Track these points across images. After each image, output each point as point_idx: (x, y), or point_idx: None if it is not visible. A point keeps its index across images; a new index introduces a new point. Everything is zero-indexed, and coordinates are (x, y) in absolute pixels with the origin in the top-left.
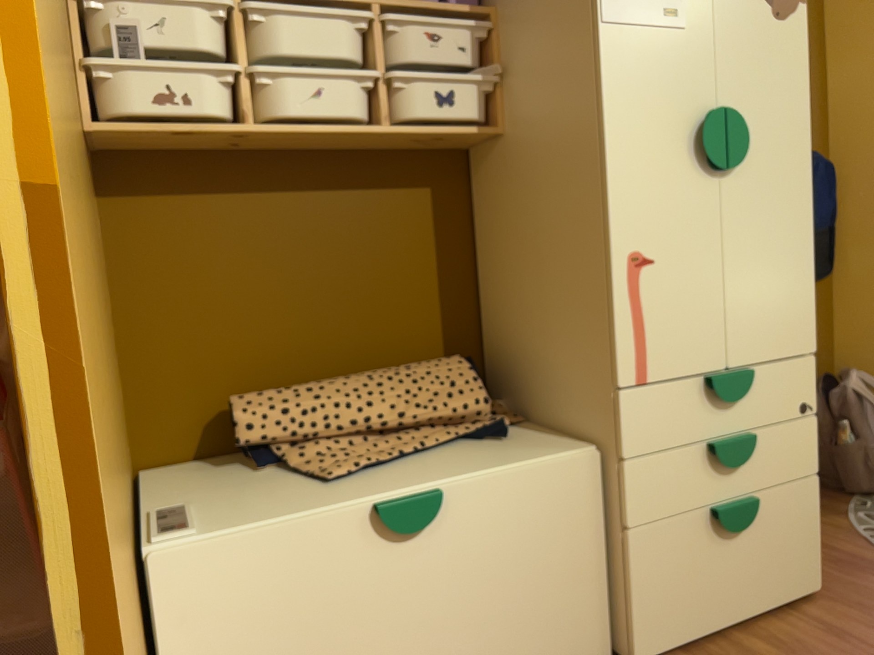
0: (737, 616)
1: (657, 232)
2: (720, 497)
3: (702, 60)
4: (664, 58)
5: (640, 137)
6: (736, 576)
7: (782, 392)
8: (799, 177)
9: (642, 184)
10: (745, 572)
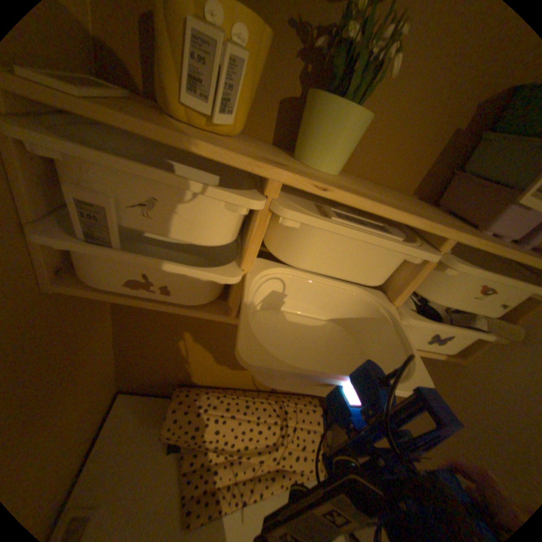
0: None
1: None
2: None
3: None
4: None
5: None
6: None
7: None
8: None
9: None
10: None
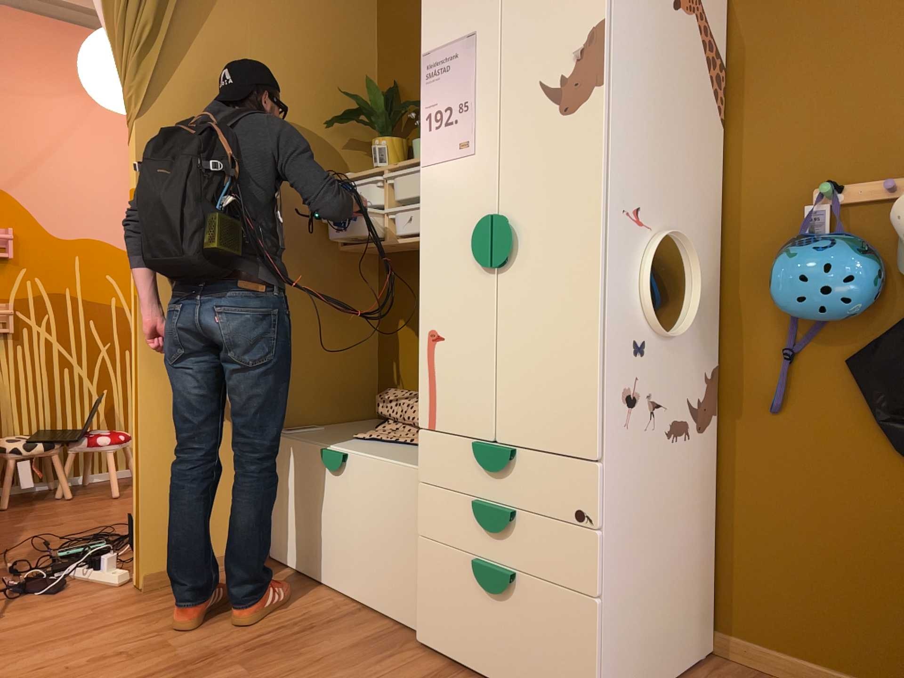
0: (494, 674)
1: (445, 315)
2: (484, 553)
3: (486, 175)
4: (457, 181)
5: (438, 244)
6: (494, 636)
7: (553, 487)
8: (581, 270)
9: (438, 279)
10: (504, 640)
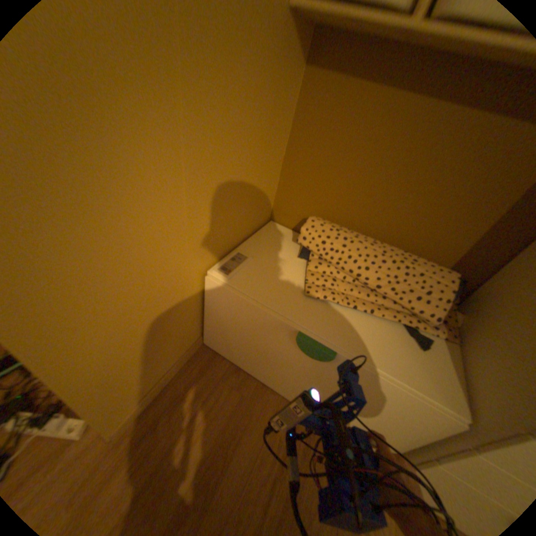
0: None
1: None
2: None
3: None
4: None
5: None
6: None
7: None
8: None
9: None
10: None
